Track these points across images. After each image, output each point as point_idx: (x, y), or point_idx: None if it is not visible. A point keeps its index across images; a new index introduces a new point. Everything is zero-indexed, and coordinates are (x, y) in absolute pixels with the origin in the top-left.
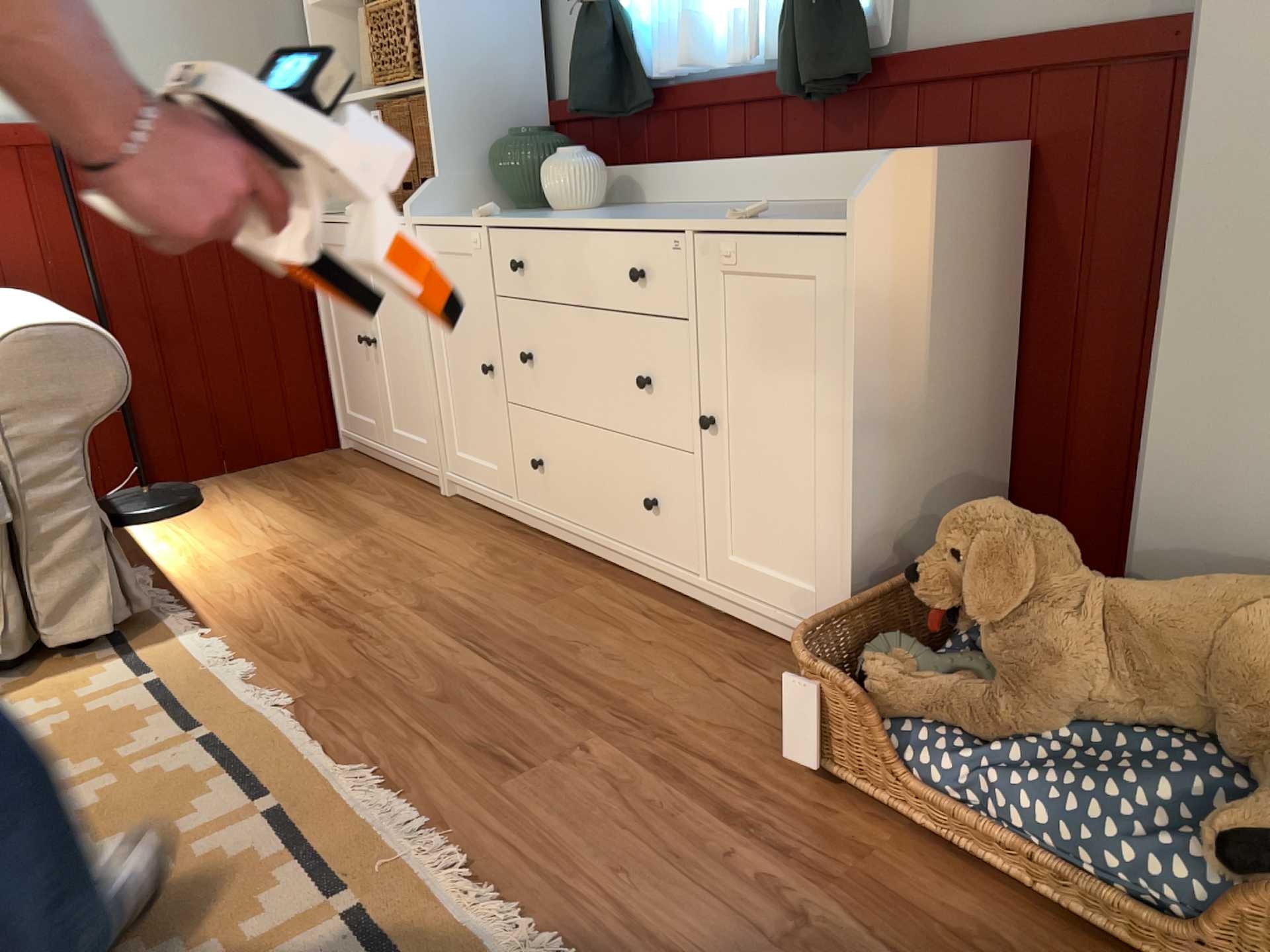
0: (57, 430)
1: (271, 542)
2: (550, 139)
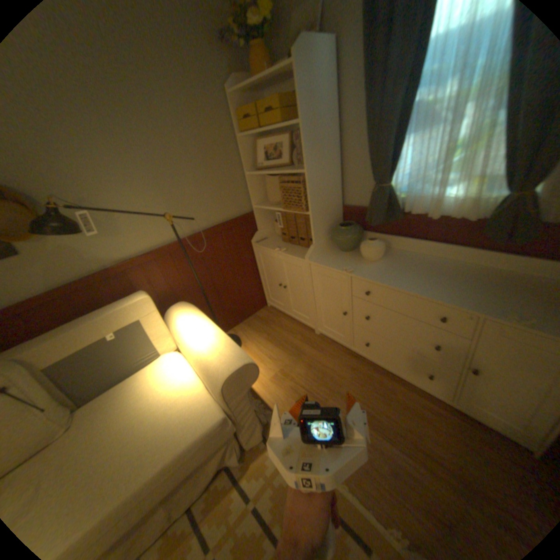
0: (242, 397)
1: (276, 366)
2: (358, 228)
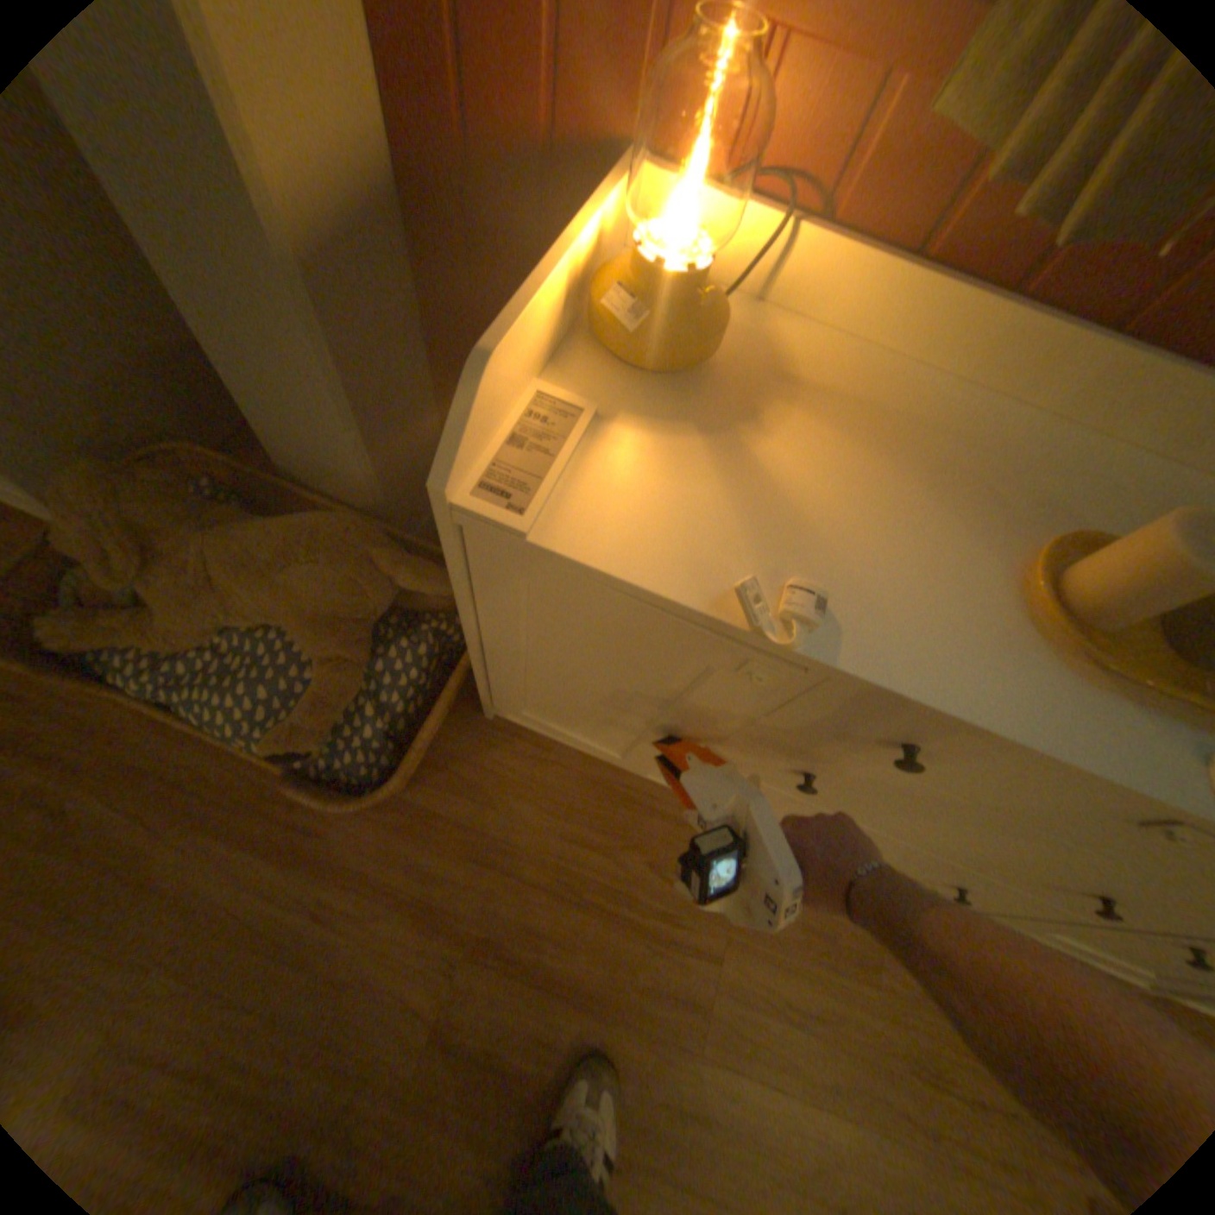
0: None
1: None
2: None
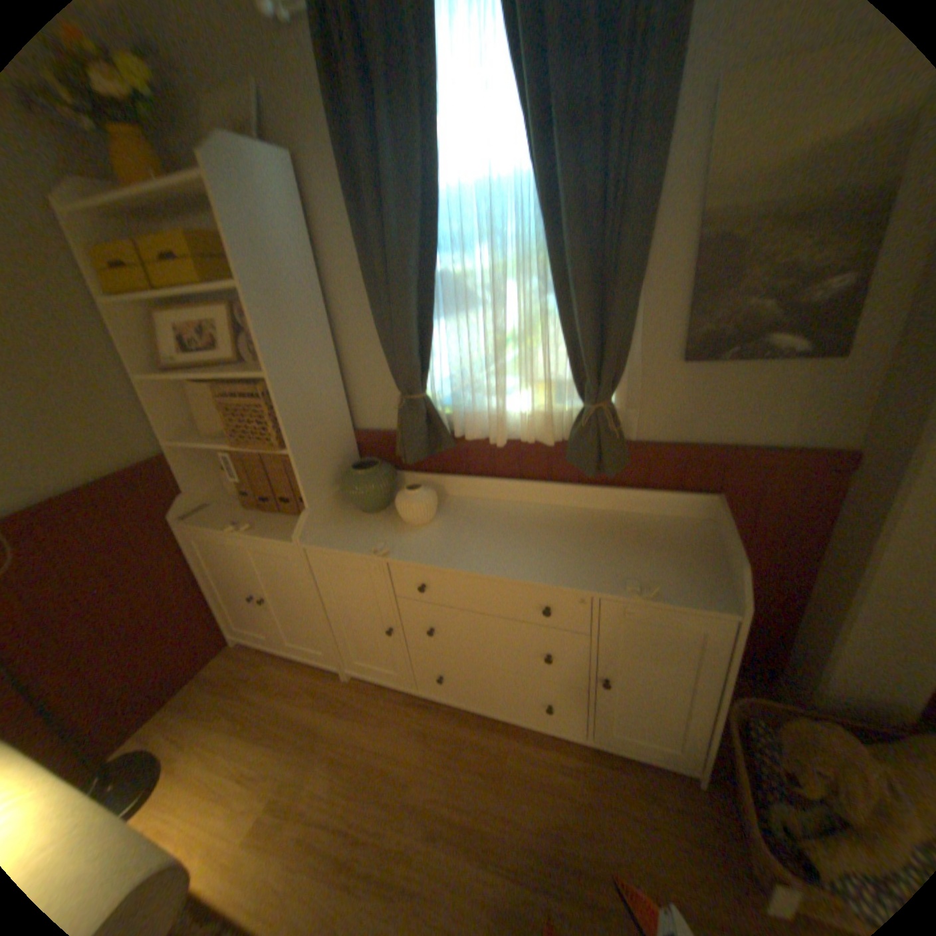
0: None
1: (257, 796)
2: (386, 468)
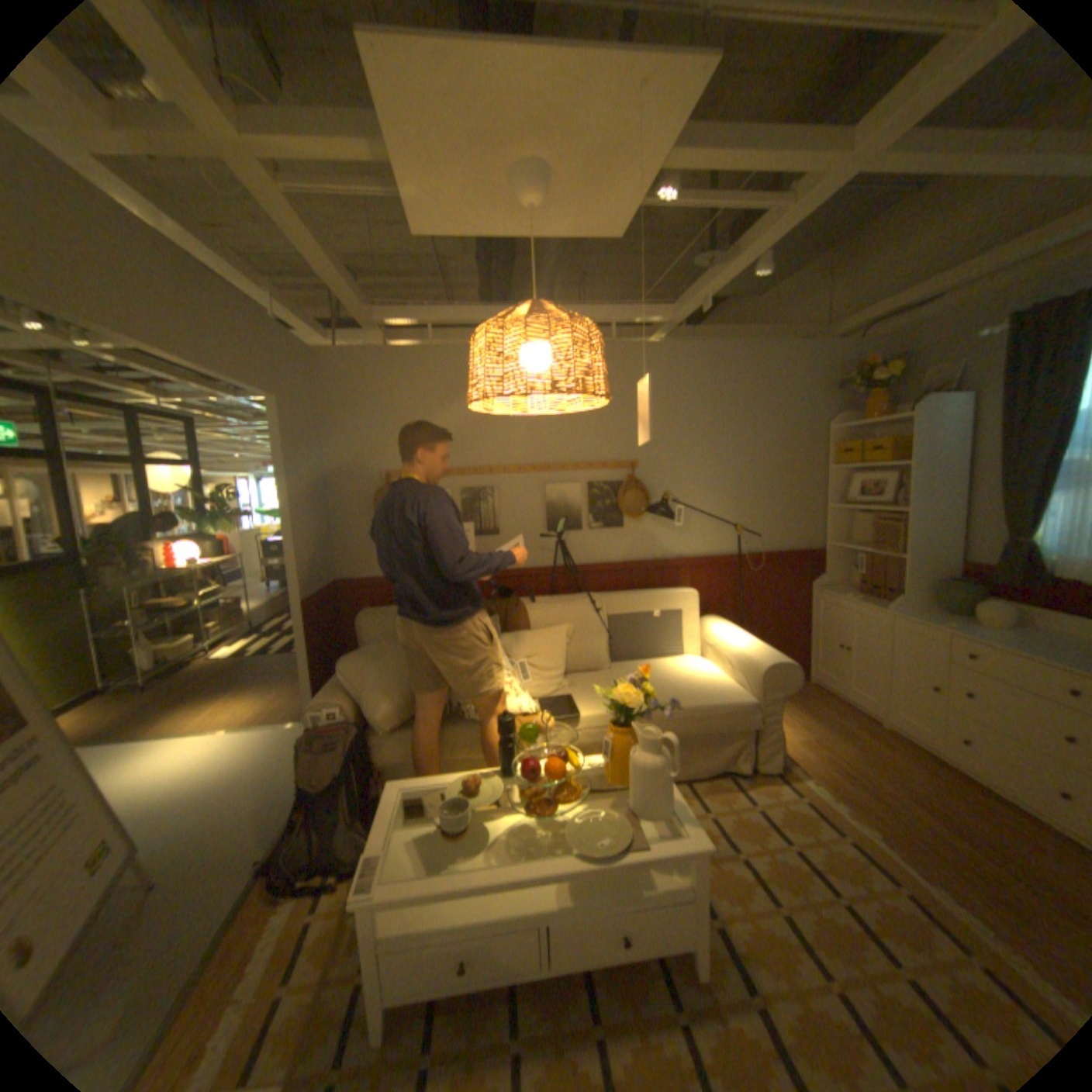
0: (778, 698)
1: (811, 735)
2: (977, 587)
